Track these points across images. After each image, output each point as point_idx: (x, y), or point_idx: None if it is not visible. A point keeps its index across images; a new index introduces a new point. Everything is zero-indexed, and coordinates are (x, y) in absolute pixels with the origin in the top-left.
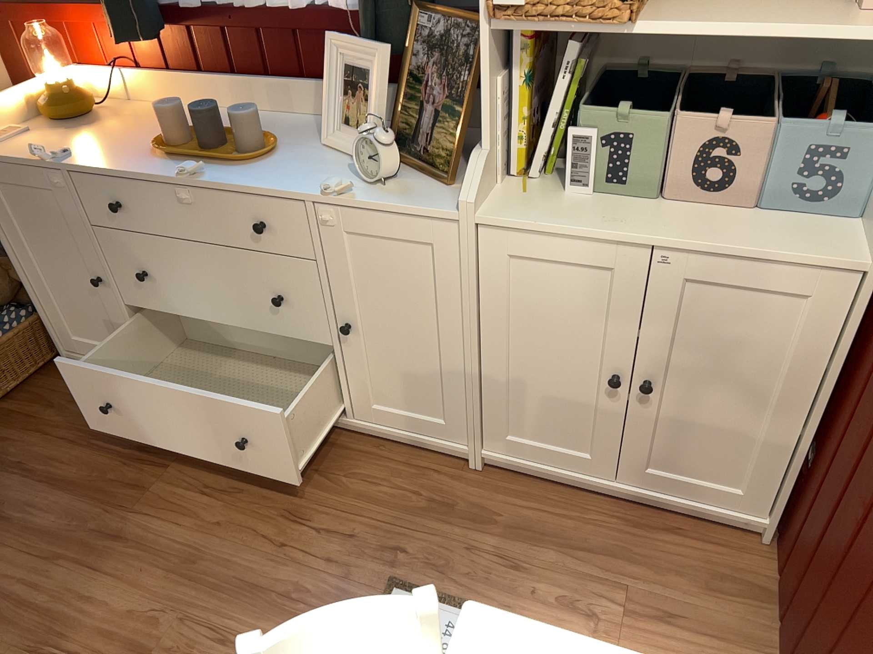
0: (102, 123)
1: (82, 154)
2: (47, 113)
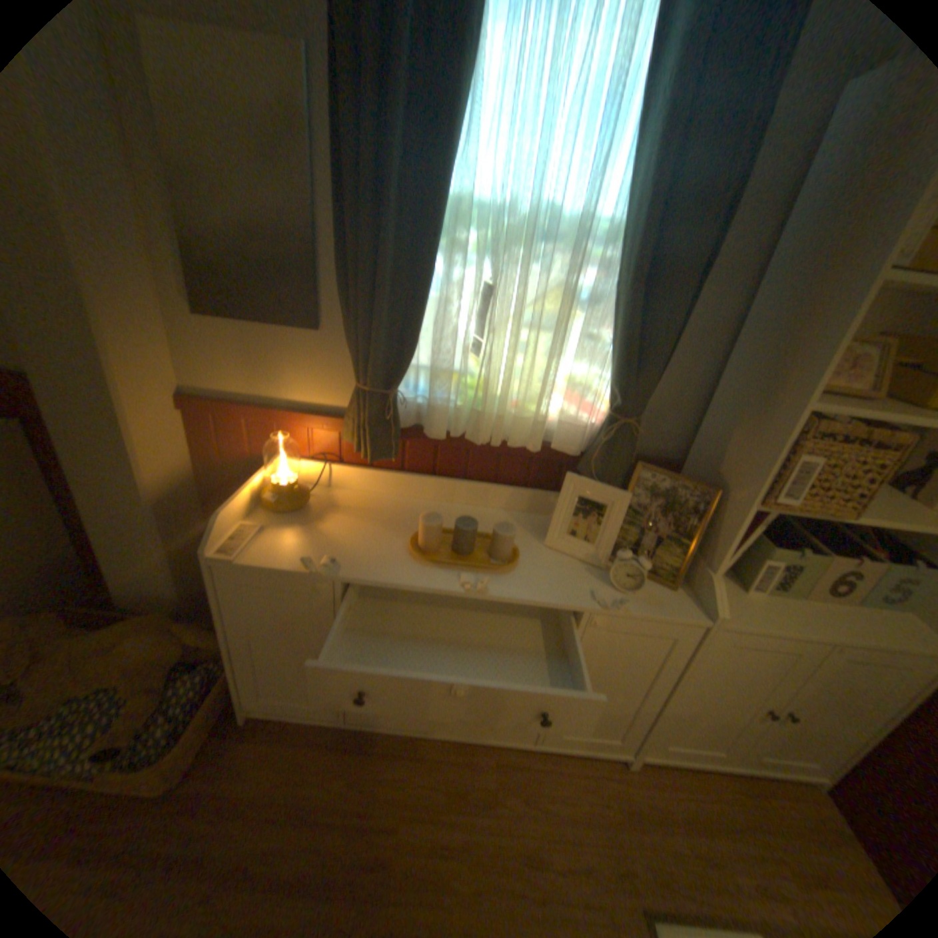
0: (328, 518)
1: (347, 564)
2: (276, 510)
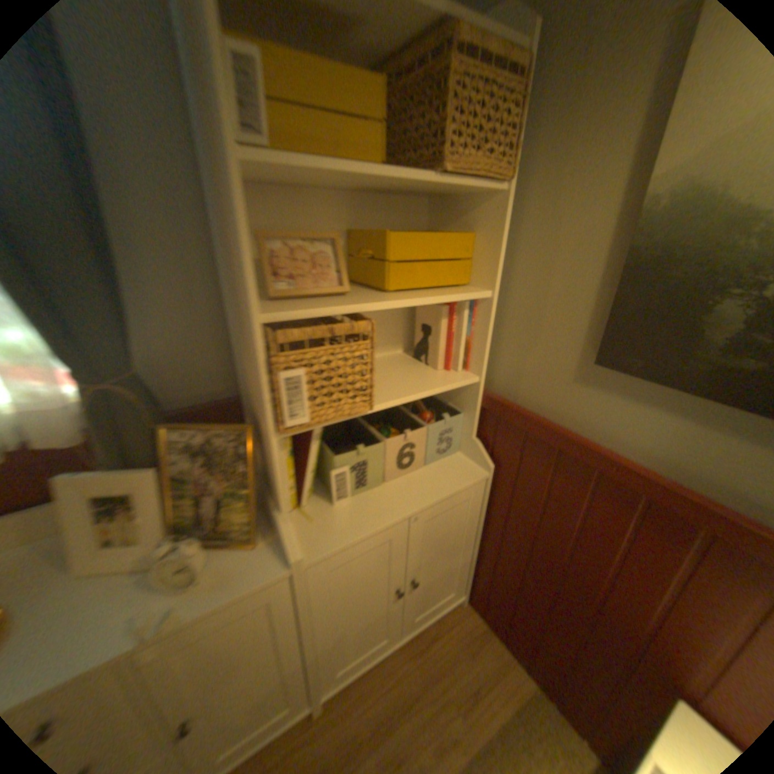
0: None
1: None
2: None
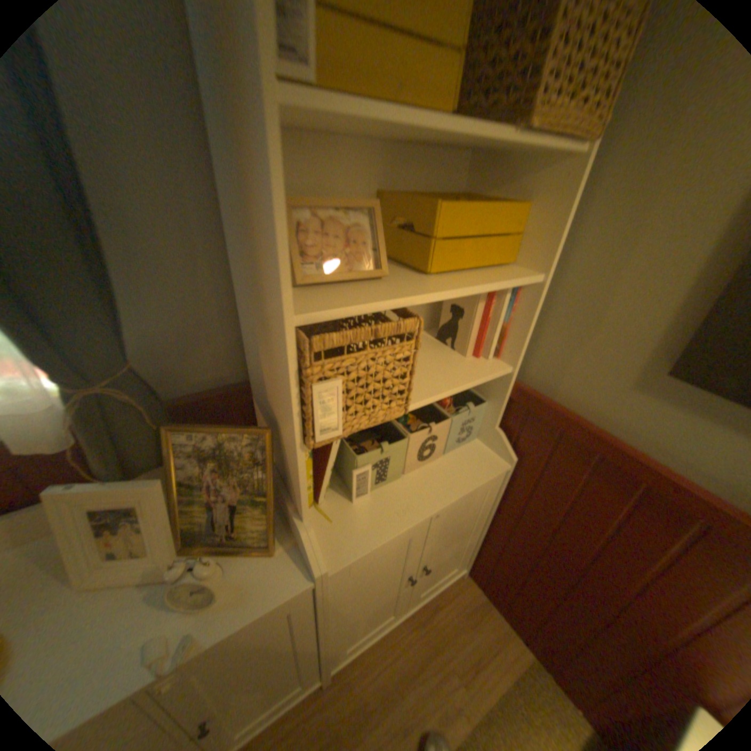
0: None
1: None
2: None
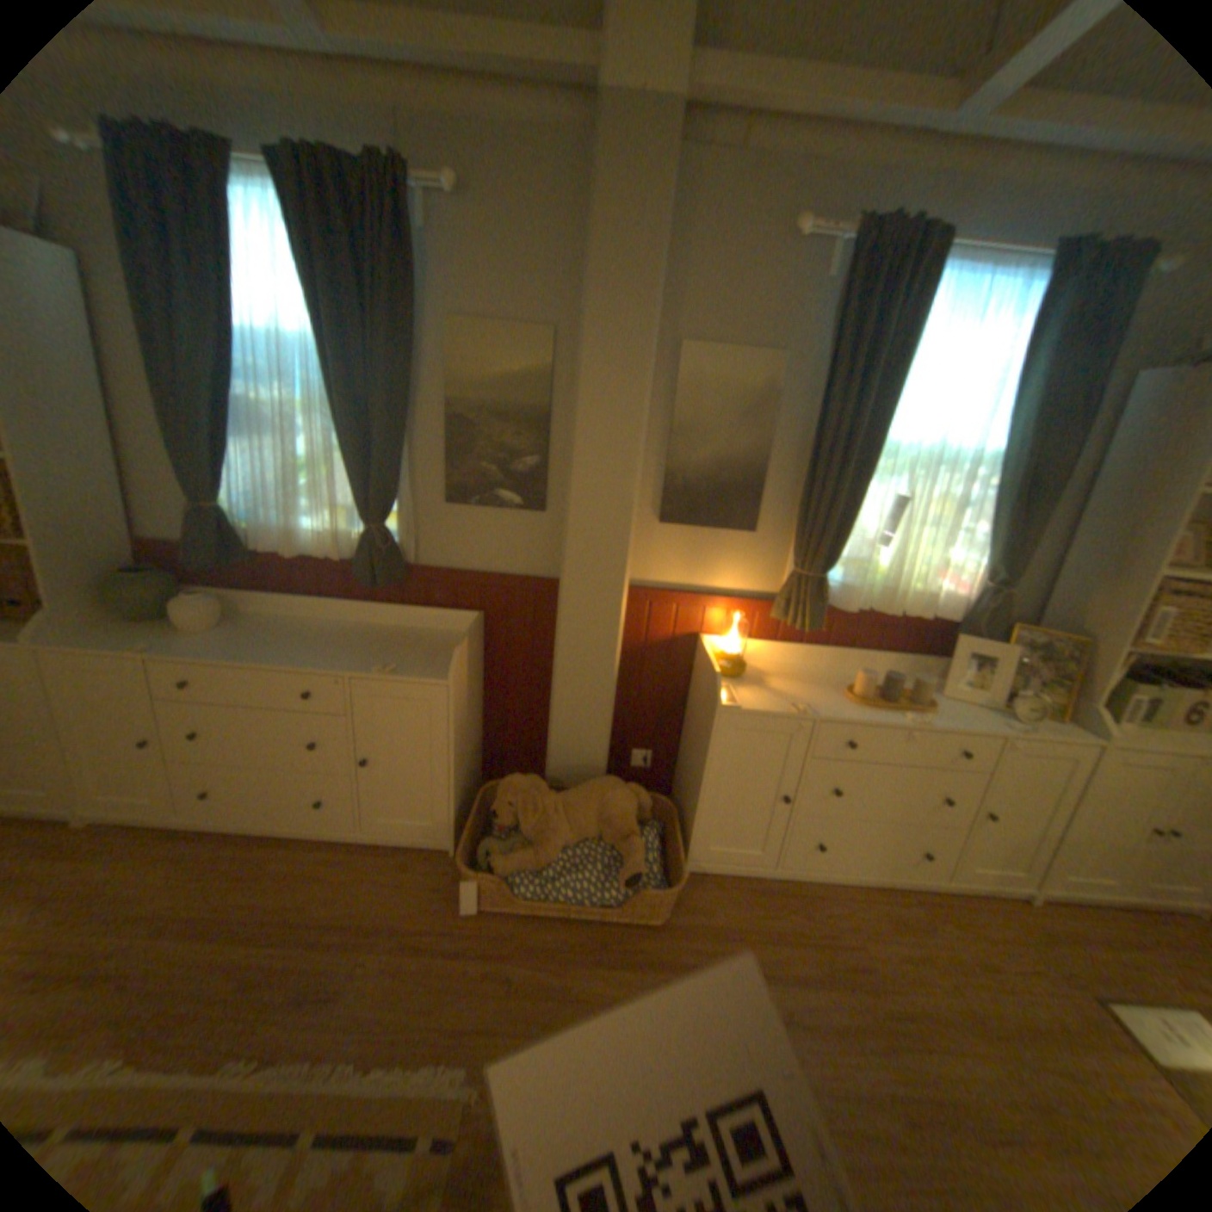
0: (765, 681)
1: (815, 709)
2: (731, 674)
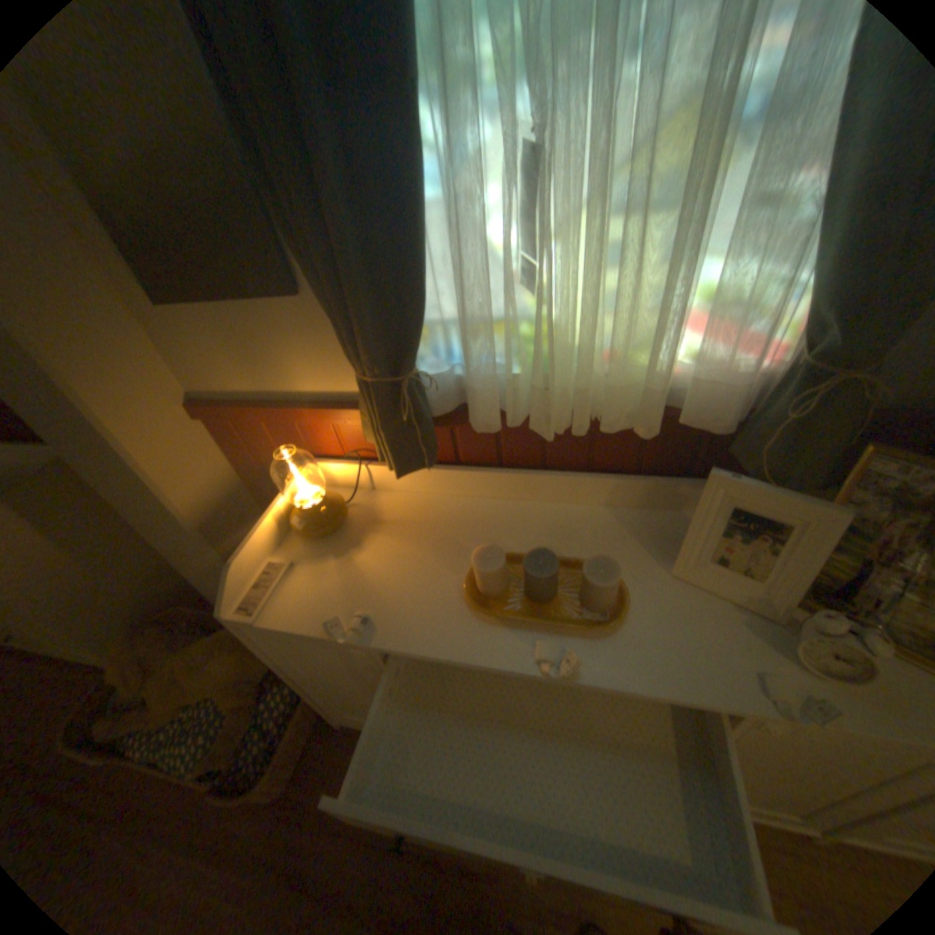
0: (368, 540)
1: (384, 620)
2: (305, 537)
